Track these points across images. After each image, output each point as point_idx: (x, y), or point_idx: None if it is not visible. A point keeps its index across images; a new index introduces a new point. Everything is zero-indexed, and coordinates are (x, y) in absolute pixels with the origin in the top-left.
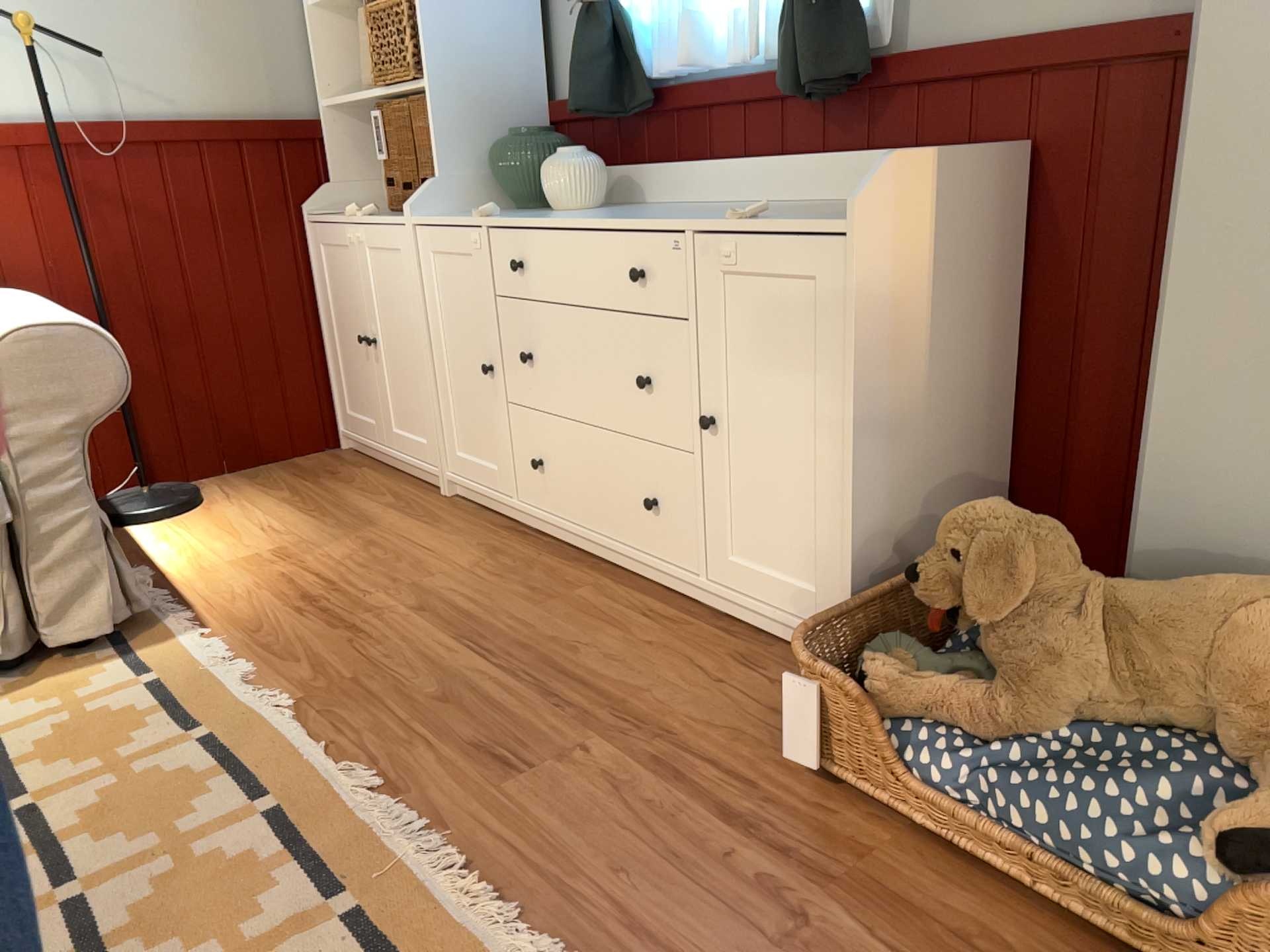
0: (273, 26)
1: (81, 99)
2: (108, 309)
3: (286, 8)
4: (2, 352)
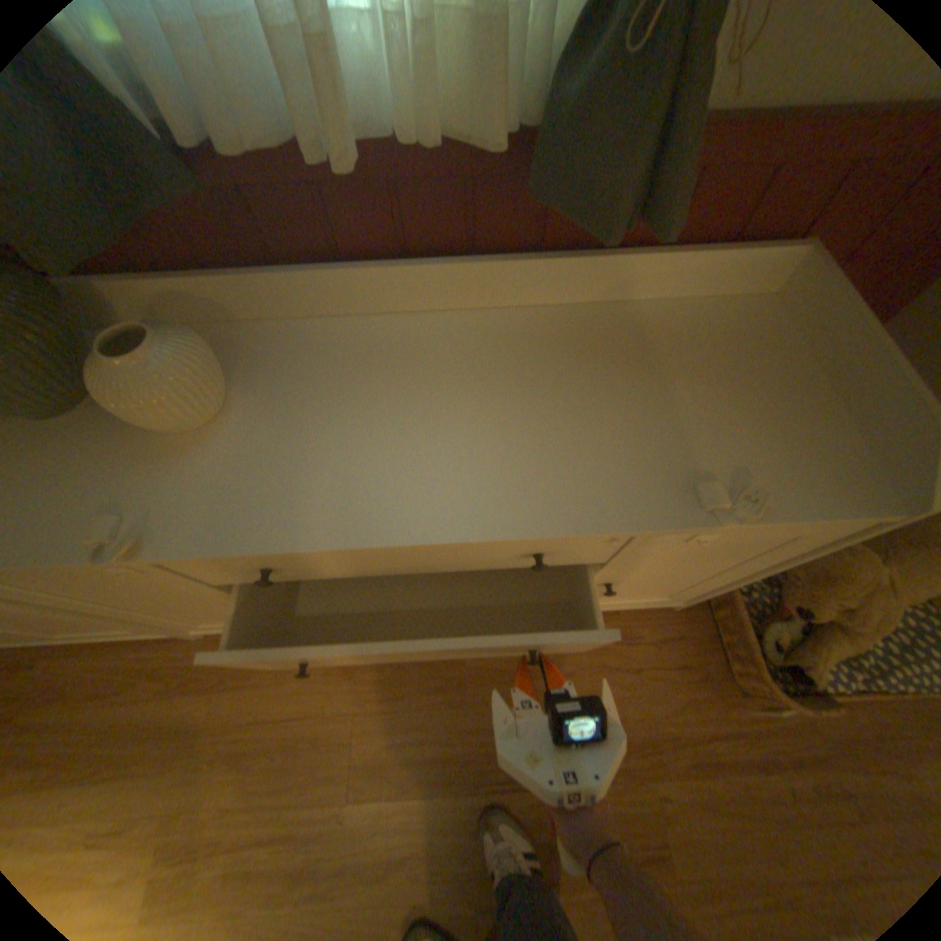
0: None
1: None
2: None
3: None
4: None
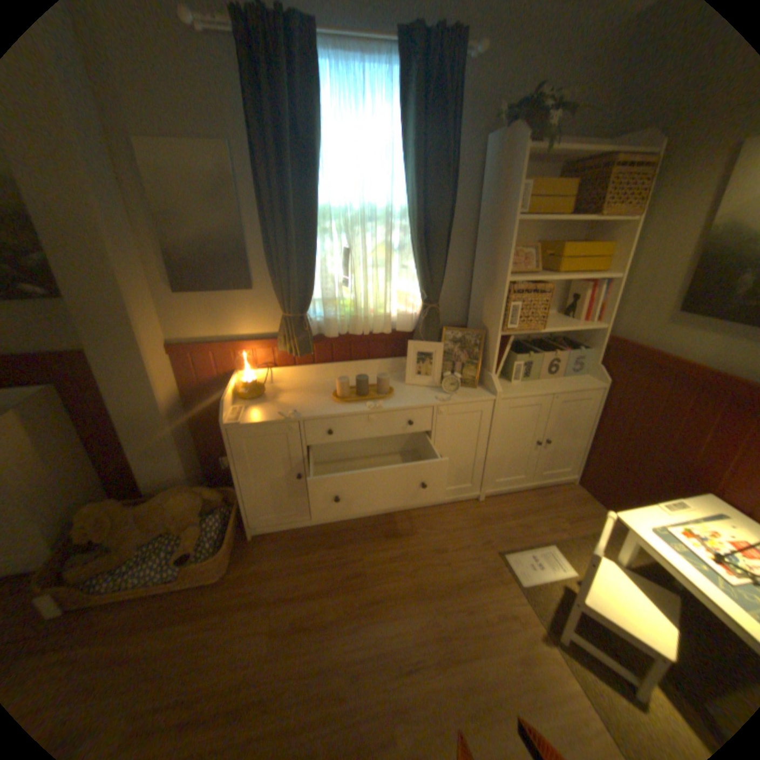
0: None
1: None
2: None
3: None
4: None
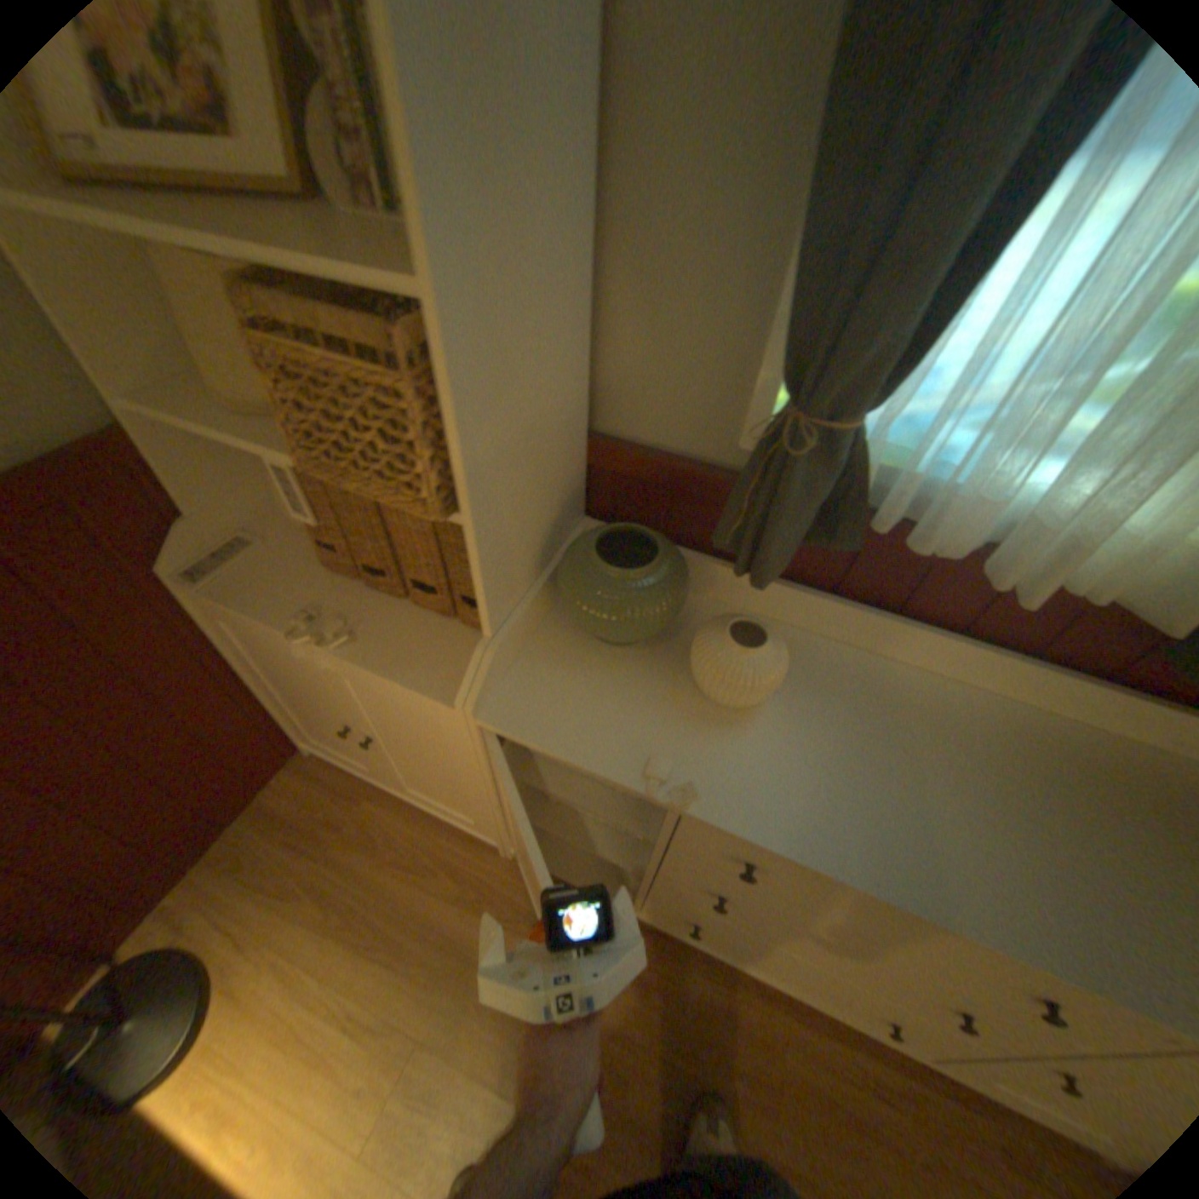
0: None
1: None
2: None
3: None
4: None
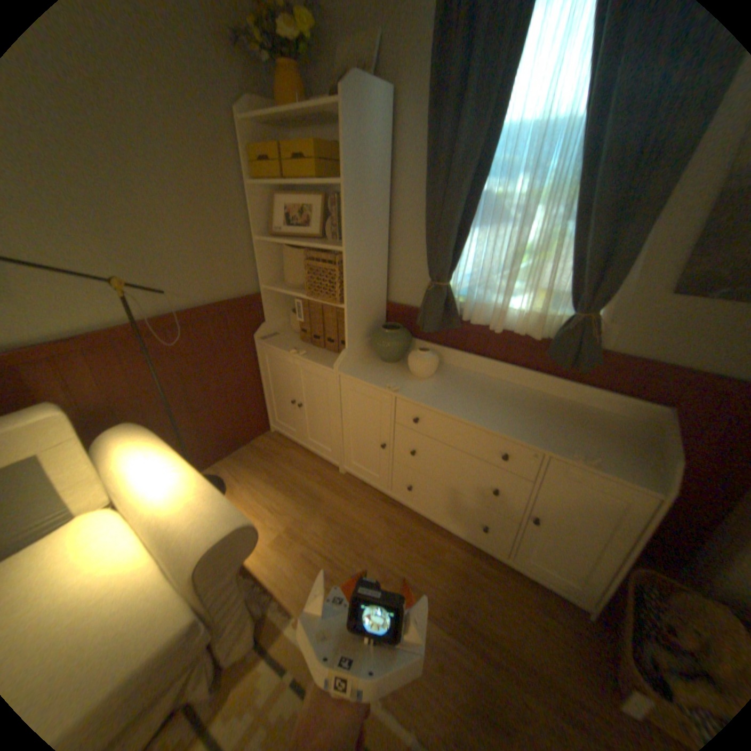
0: (237, 246)
1: (142, 302)
2: (166, 404)
3: (243, 236)
4: (199, 563)
